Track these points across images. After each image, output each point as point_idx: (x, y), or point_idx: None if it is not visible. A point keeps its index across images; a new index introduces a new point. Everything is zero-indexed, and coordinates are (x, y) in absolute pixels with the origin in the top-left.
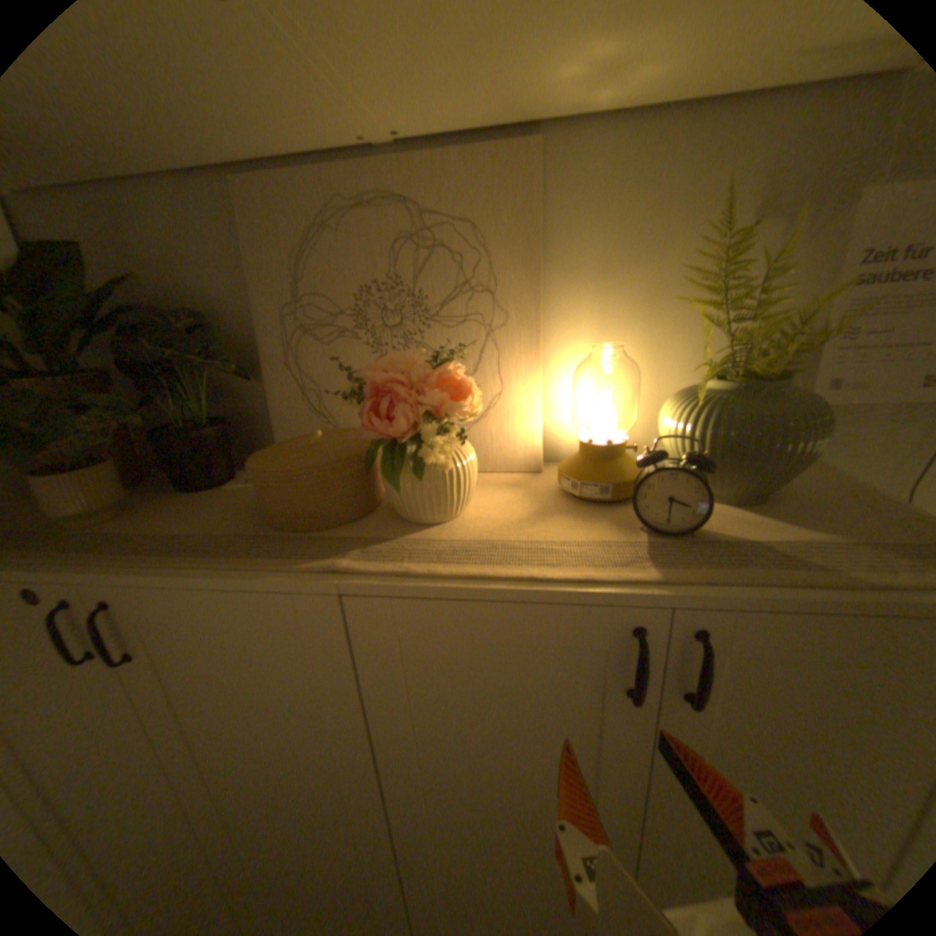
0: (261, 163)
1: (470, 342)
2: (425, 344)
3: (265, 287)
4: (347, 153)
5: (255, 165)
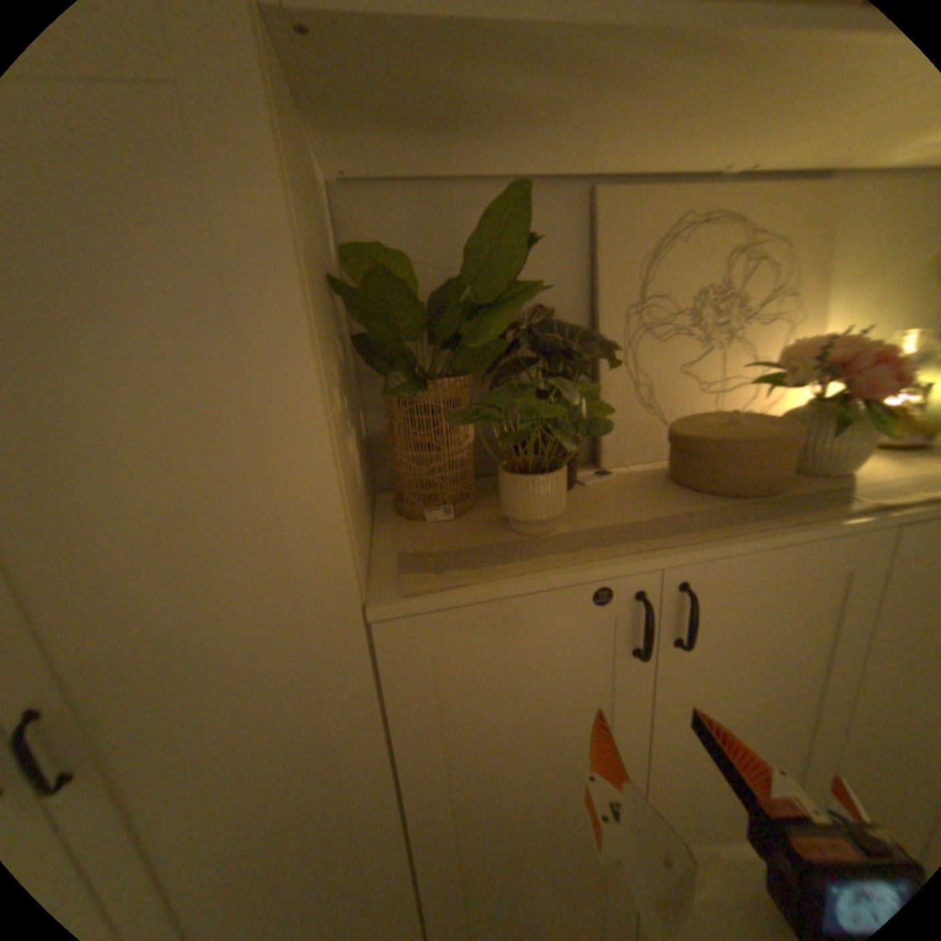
0: (635, 180)
1: (782, 337)
2: (758, 339)
3: (617, 290)
4: (699, 180)
5: (617, 181)
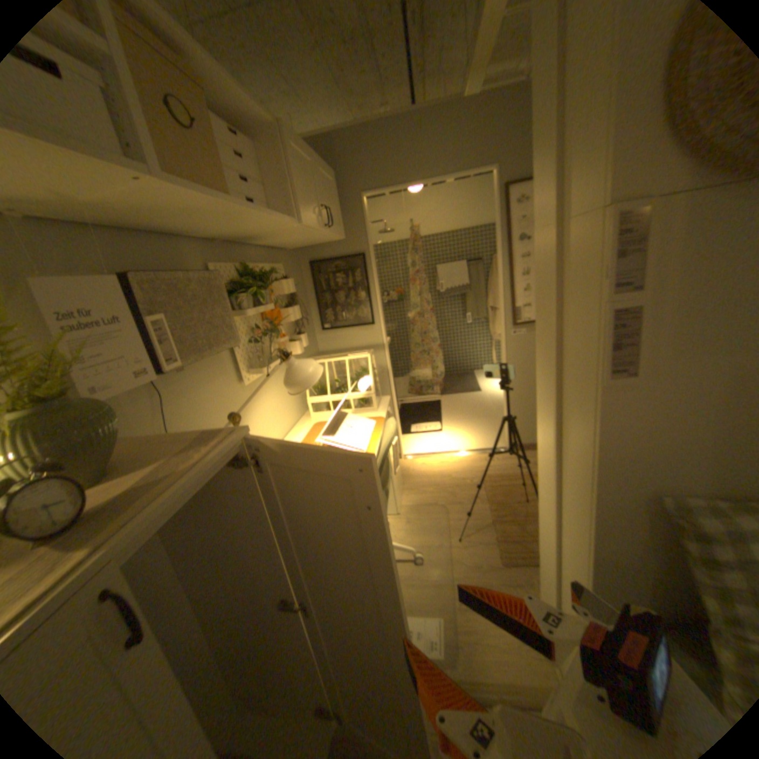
0: None
1: None
2: None
3: None
4: None
5: None
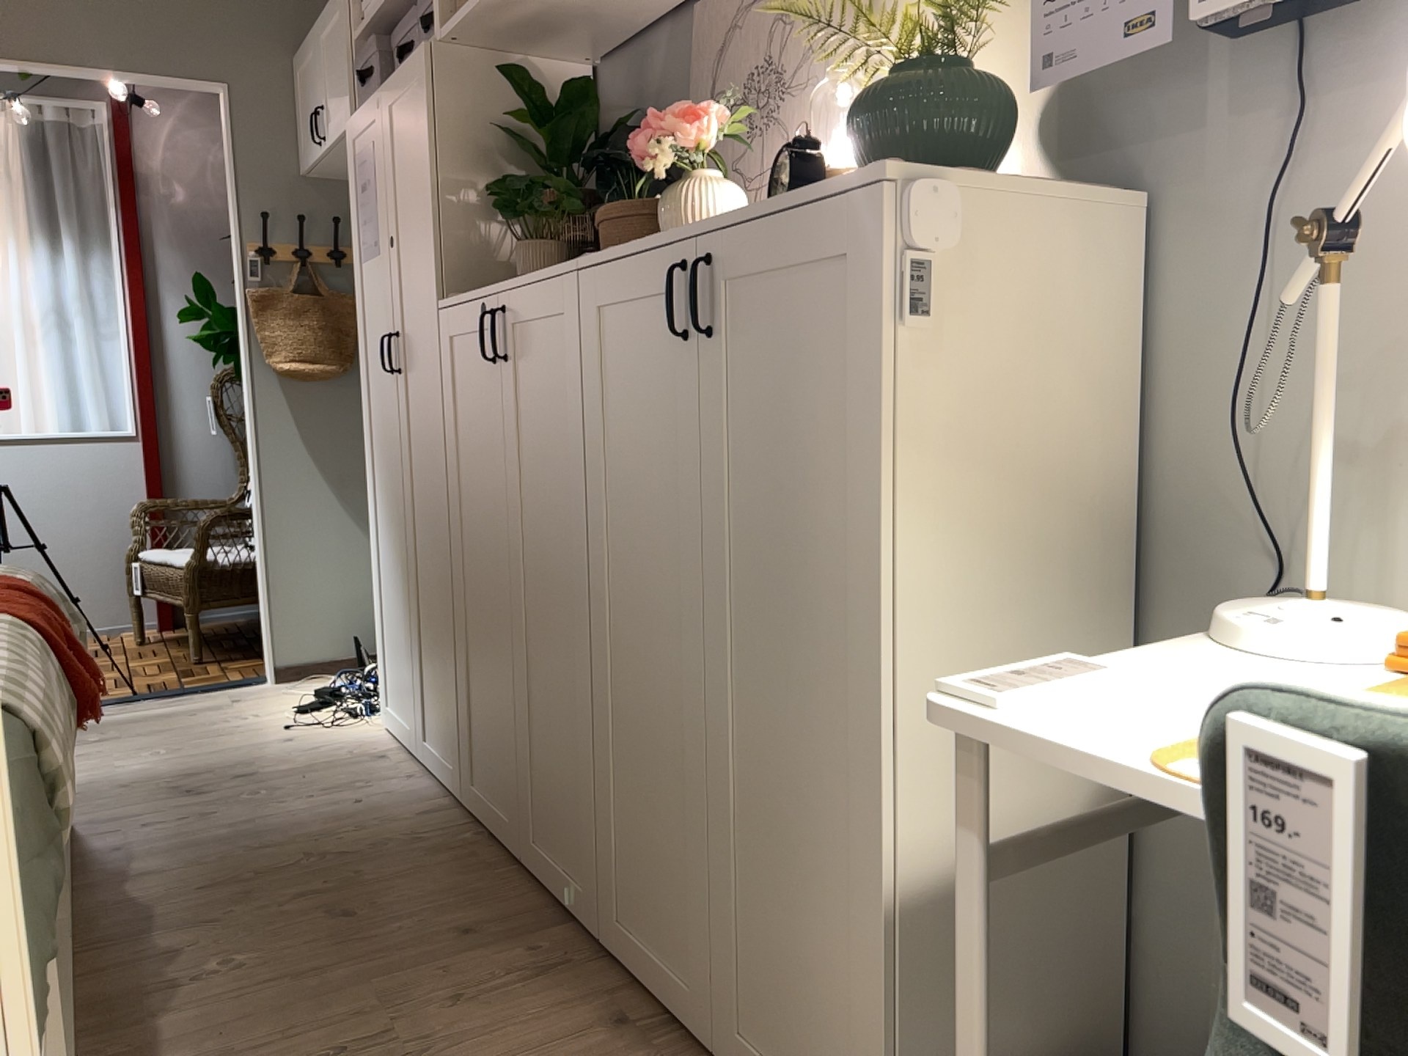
0: None
1: (806, 109)
2: (771, 118)
3: (698, 95)
4: None
5: None
